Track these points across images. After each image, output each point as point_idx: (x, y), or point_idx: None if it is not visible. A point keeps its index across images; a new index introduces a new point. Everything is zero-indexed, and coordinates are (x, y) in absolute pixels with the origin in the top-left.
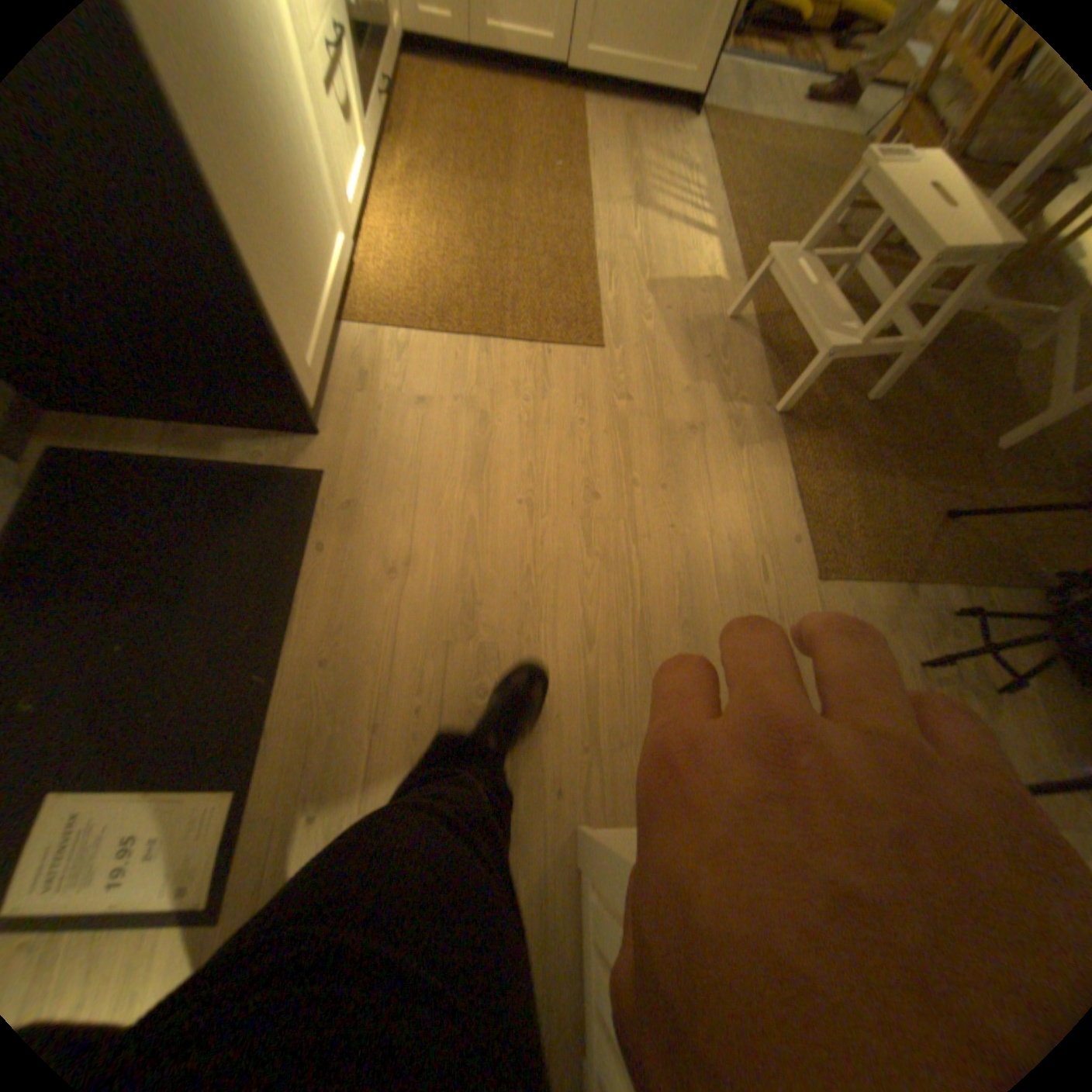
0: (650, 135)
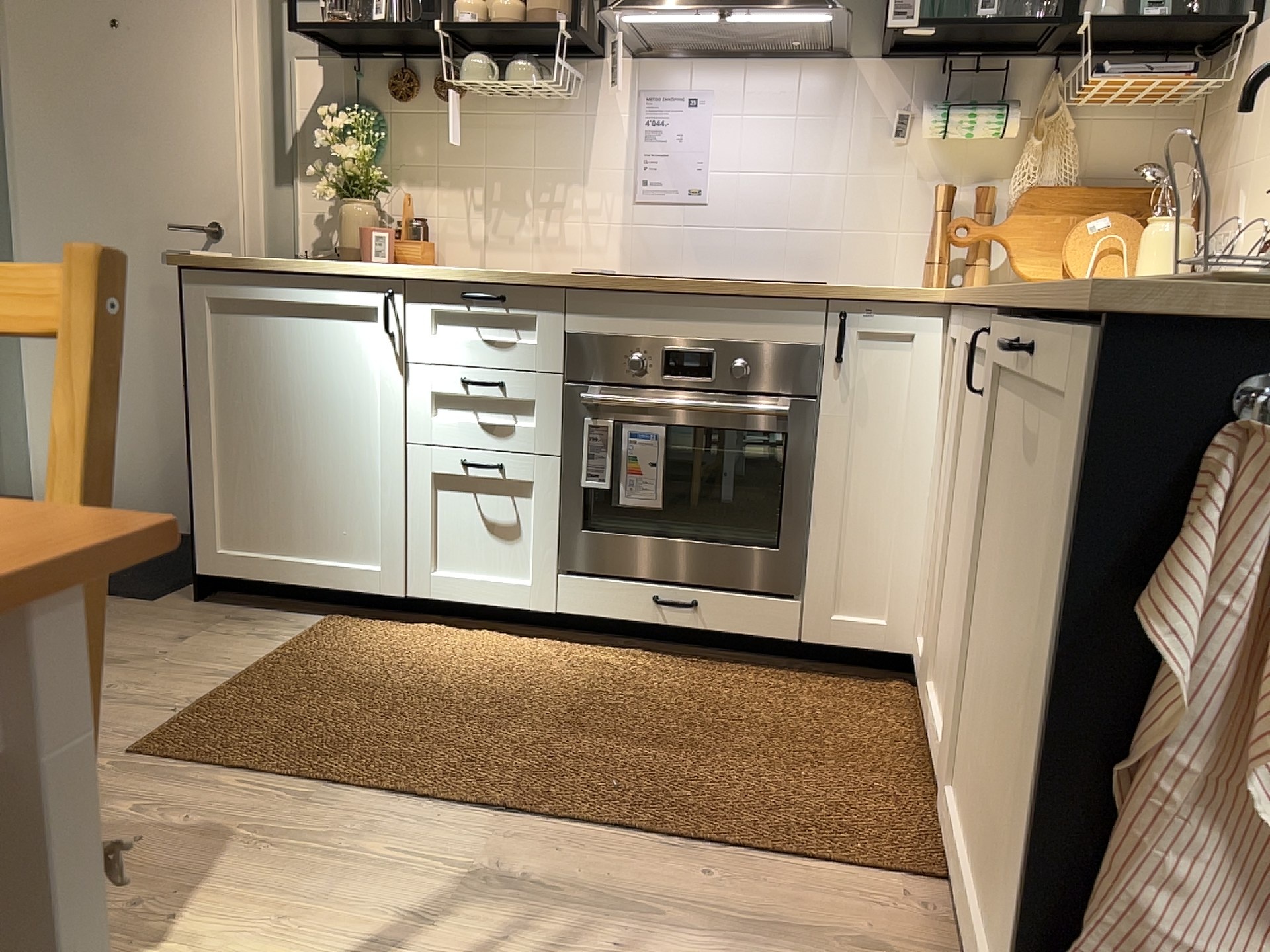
0: None
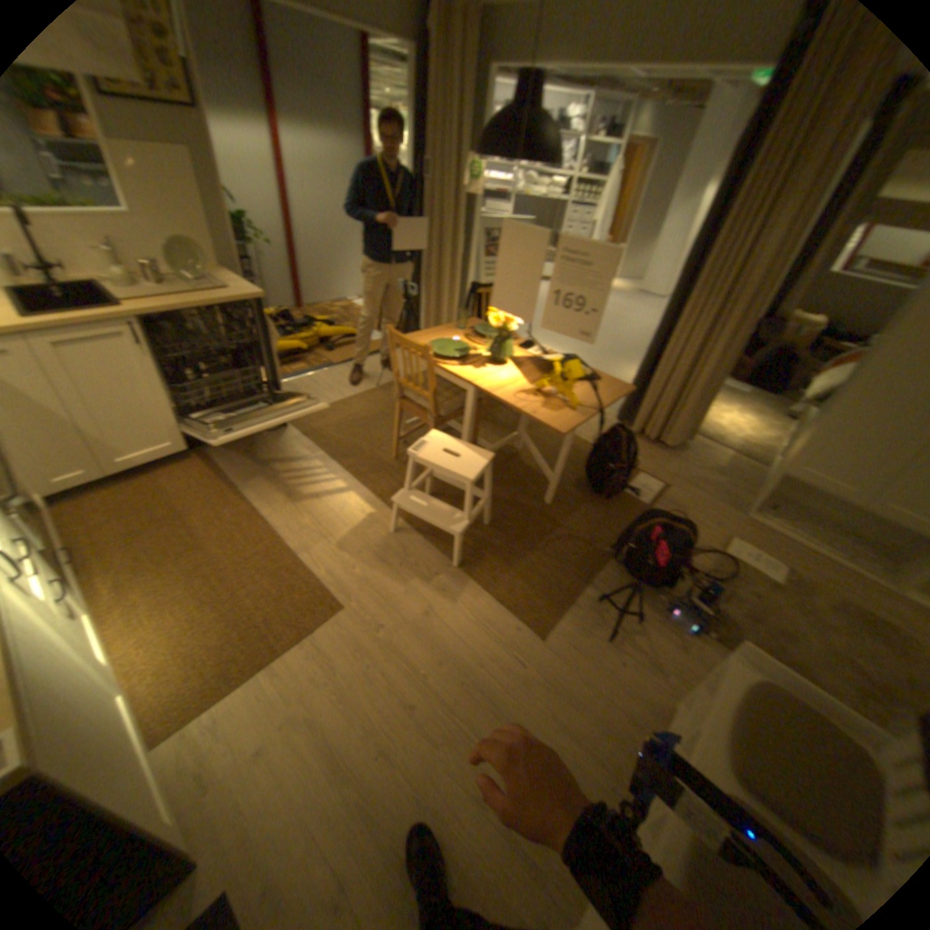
0: (268, 454)
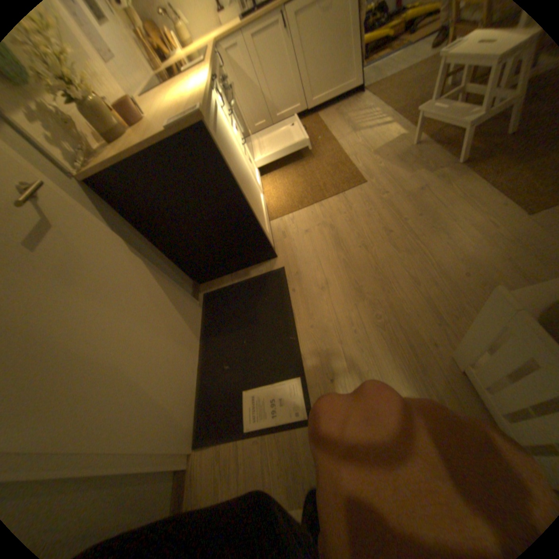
0: (349, 108)
